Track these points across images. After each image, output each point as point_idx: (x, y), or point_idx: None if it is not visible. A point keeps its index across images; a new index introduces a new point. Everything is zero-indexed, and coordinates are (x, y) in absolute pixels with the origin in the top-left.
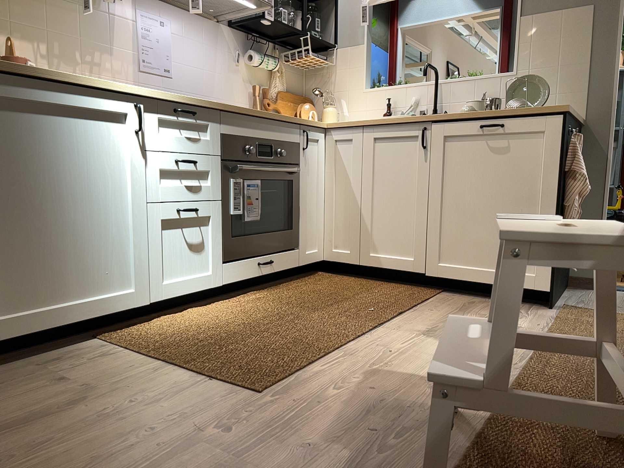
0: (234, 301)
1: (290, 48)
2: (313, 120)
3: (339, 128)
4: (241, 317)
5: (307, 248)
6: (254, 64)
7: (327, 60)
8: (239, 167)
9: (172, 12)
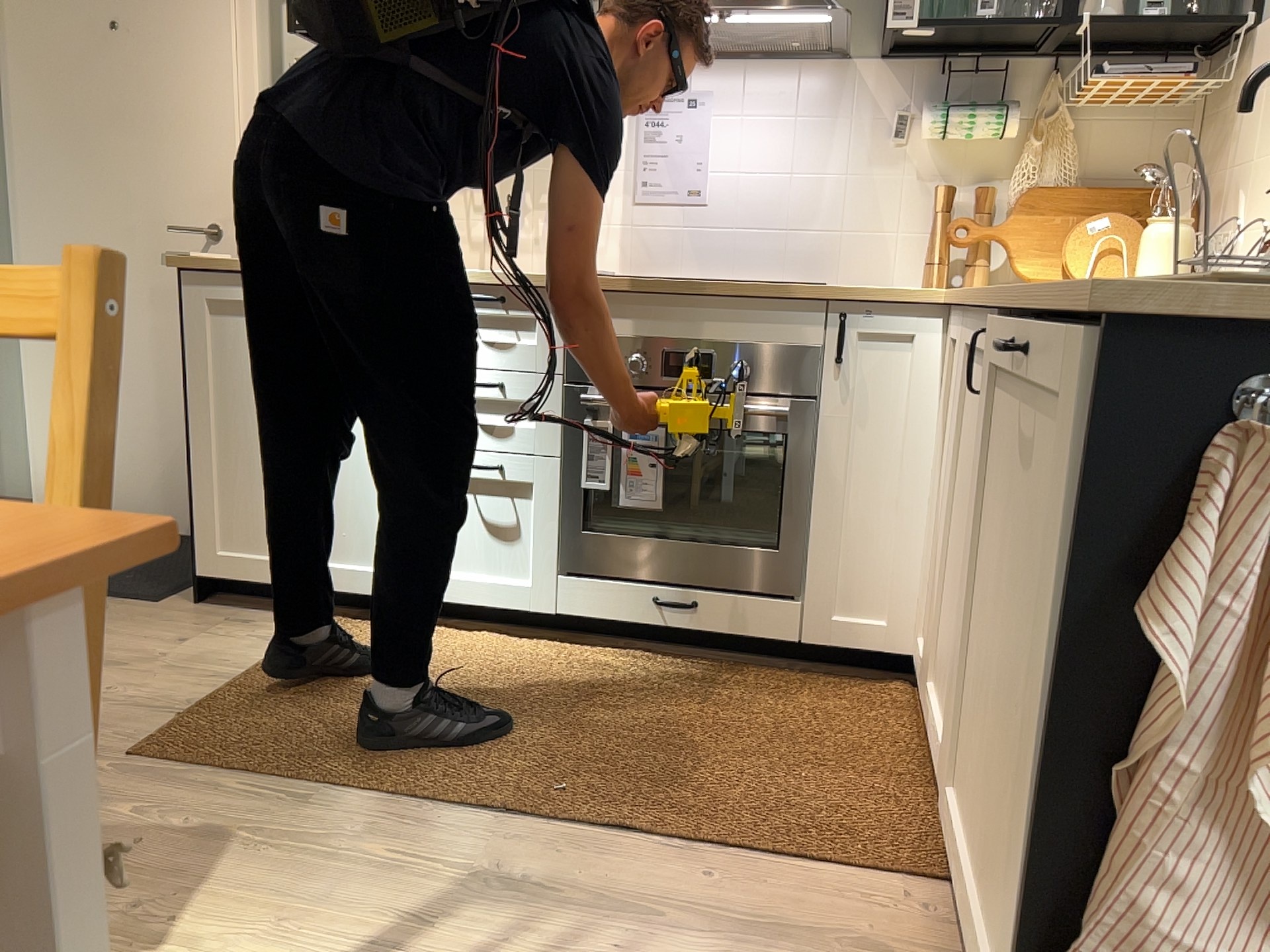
0: (584, 654)
1: (1126, 56)
2: (881, 291)
3: (955, 310)
4: (471, 677)
5: (843, 609)
6: (921, 137)
7: (1221, 71)
8: (588, 399)
9: (714, 72)
